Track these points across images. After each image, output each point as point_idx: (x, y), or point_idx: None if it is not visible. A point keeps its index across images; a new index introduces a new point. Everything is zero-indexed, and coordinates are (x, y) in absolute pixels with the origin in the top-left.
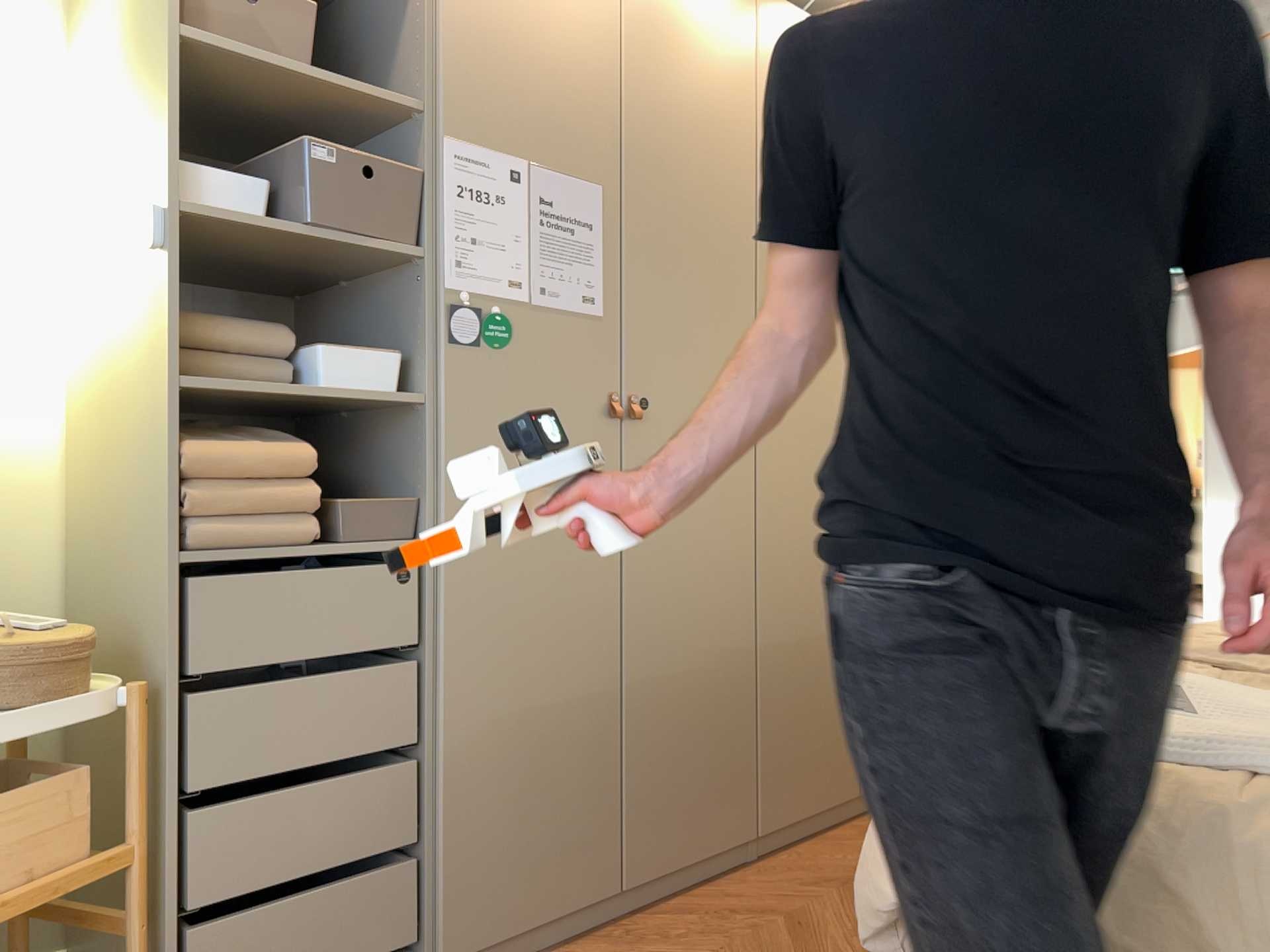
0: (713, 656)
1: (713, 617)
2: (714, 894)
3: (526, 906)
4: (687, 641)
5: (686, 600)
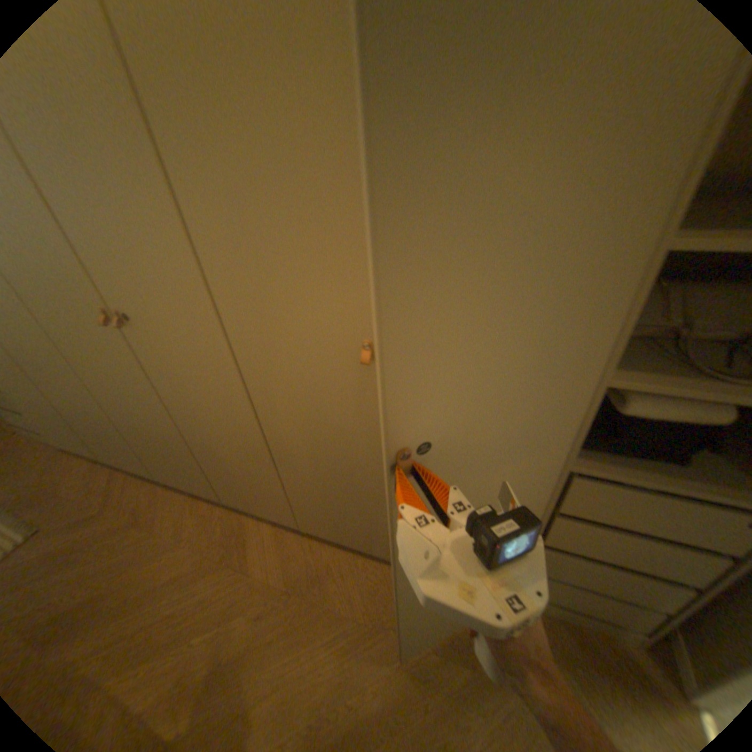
0: (85, 414)
1: (74, 400)
2: (127, 486)
3: (65, 448)
4: (67, 403)
5: (55, 389)
